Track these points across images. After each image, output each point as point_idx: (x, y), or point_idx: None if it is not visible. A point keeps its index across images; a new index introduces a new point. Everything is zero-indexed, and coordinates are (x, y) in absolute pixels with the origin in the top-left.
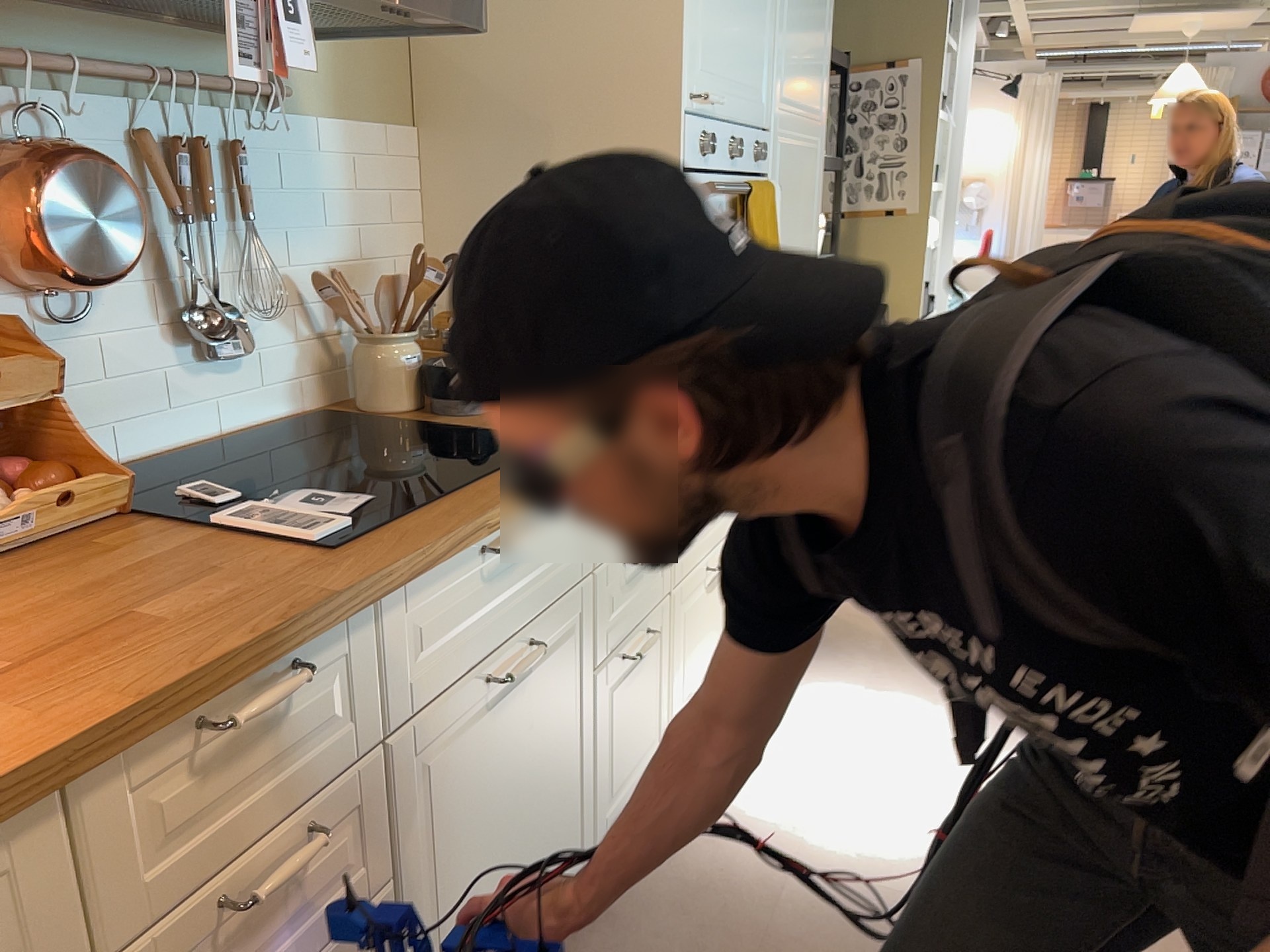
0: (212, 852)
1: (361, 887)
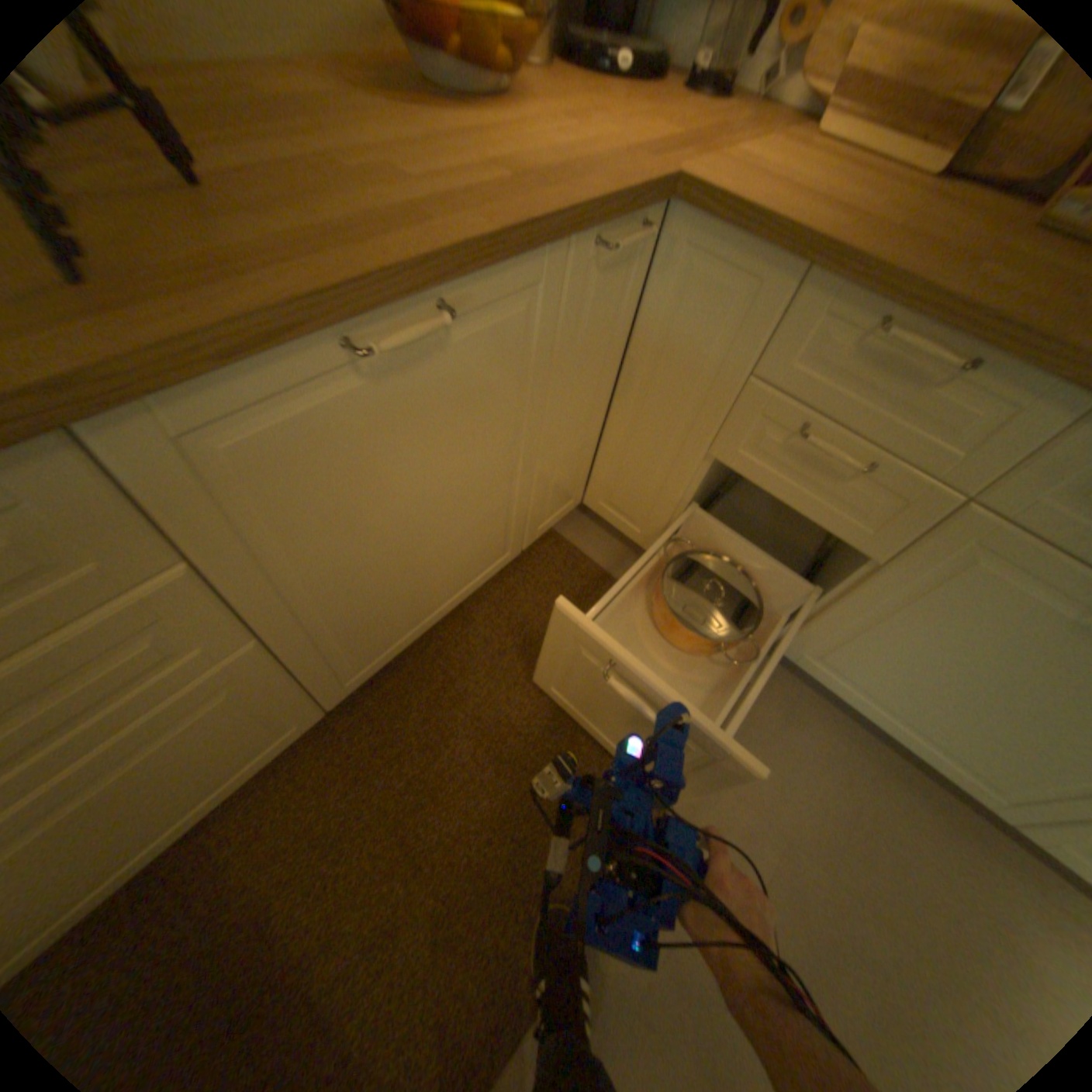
0: (824, 395)
1: (860, 537)
